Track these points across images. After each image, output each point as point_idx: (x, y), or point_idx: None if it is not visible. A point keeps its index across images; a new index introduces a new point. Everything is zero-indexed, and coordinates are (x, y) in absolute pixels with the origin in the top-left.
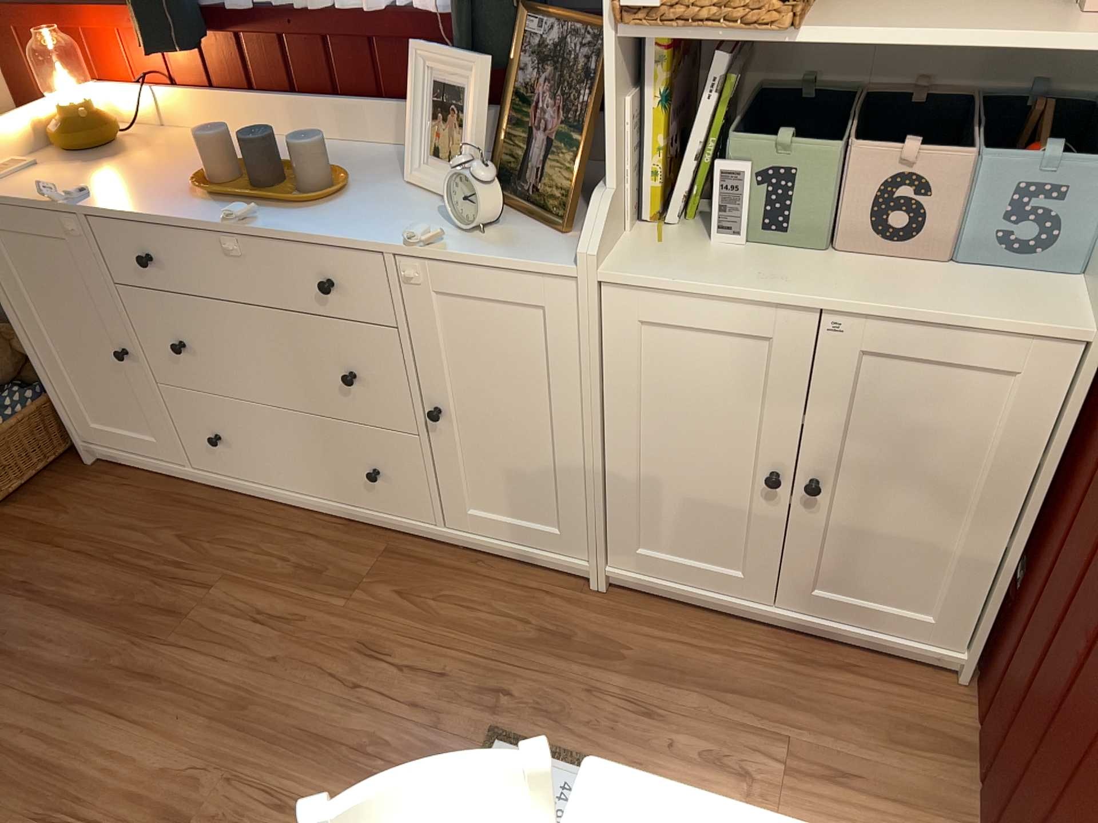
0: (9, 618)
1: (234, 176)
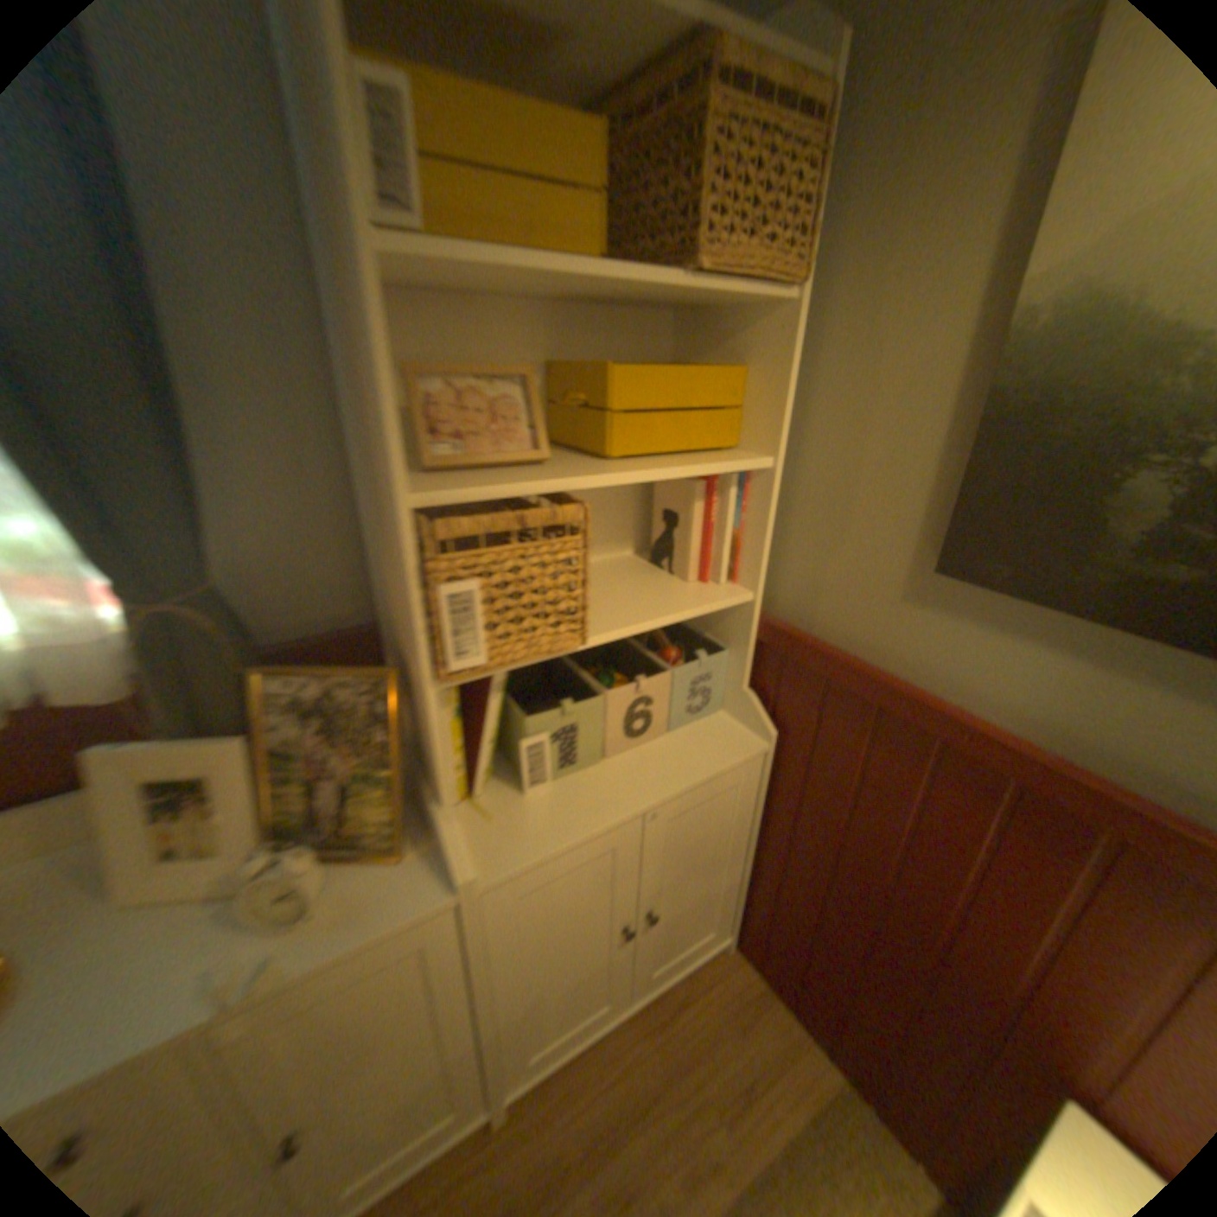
0: None
1: None
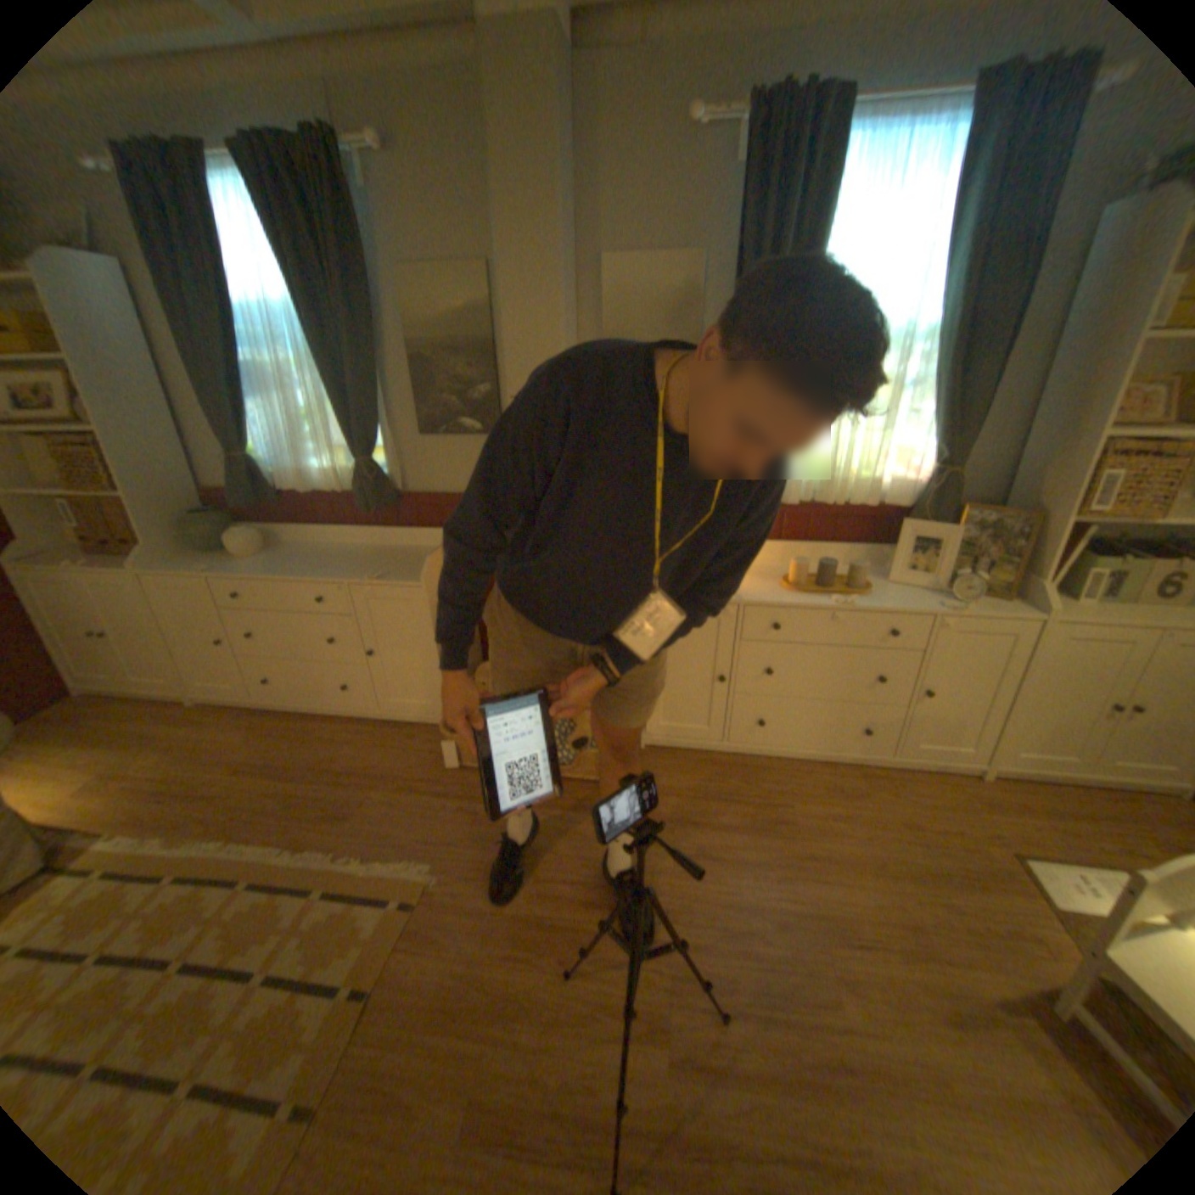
0: (694, 842)
1: (806, 584)
